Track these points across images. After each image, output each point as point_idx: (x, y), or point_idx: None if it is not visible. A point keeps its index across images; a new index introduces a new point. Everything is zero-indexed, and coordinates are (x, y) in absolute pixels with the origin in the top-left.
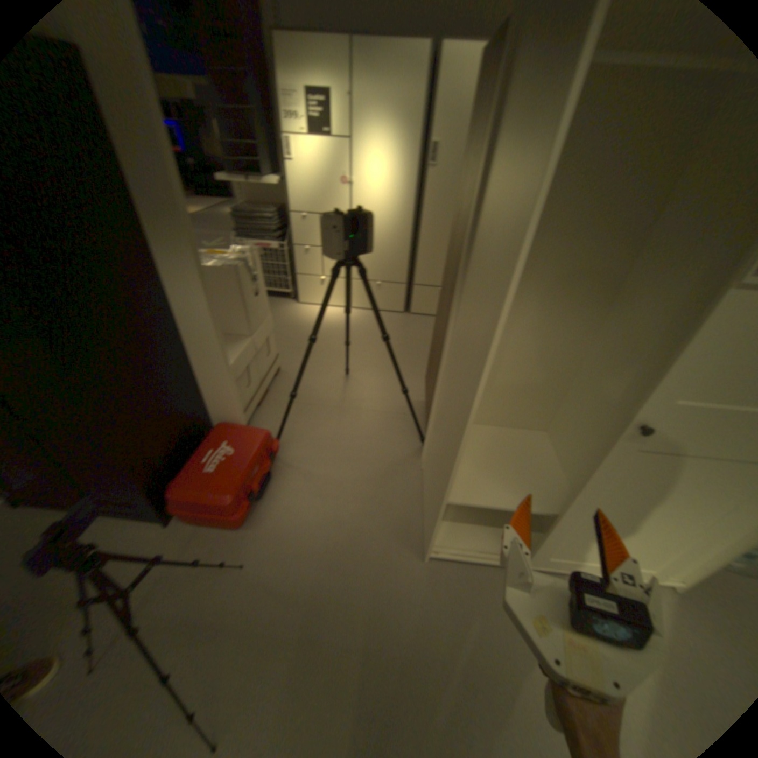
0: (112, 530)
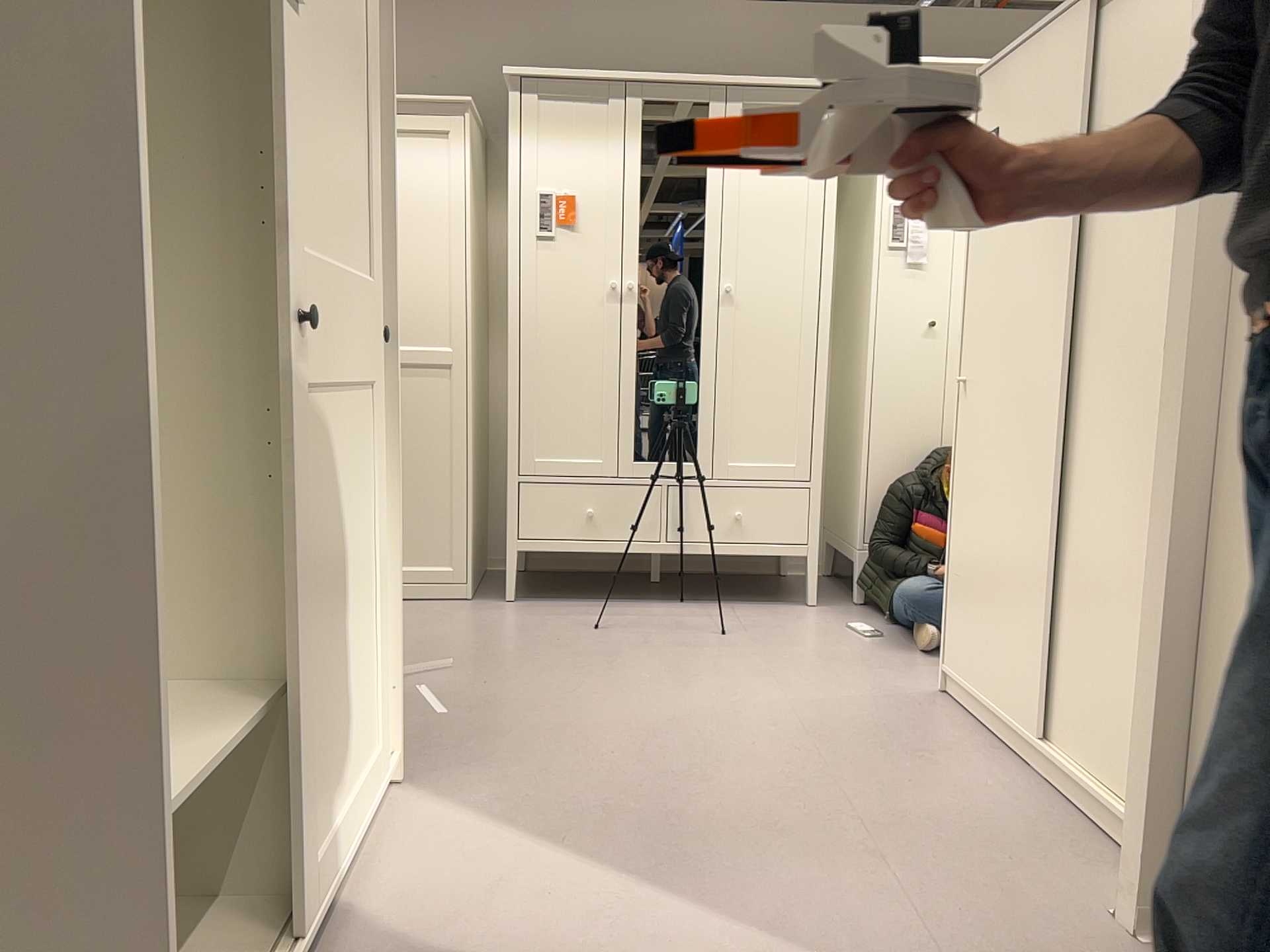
0: None
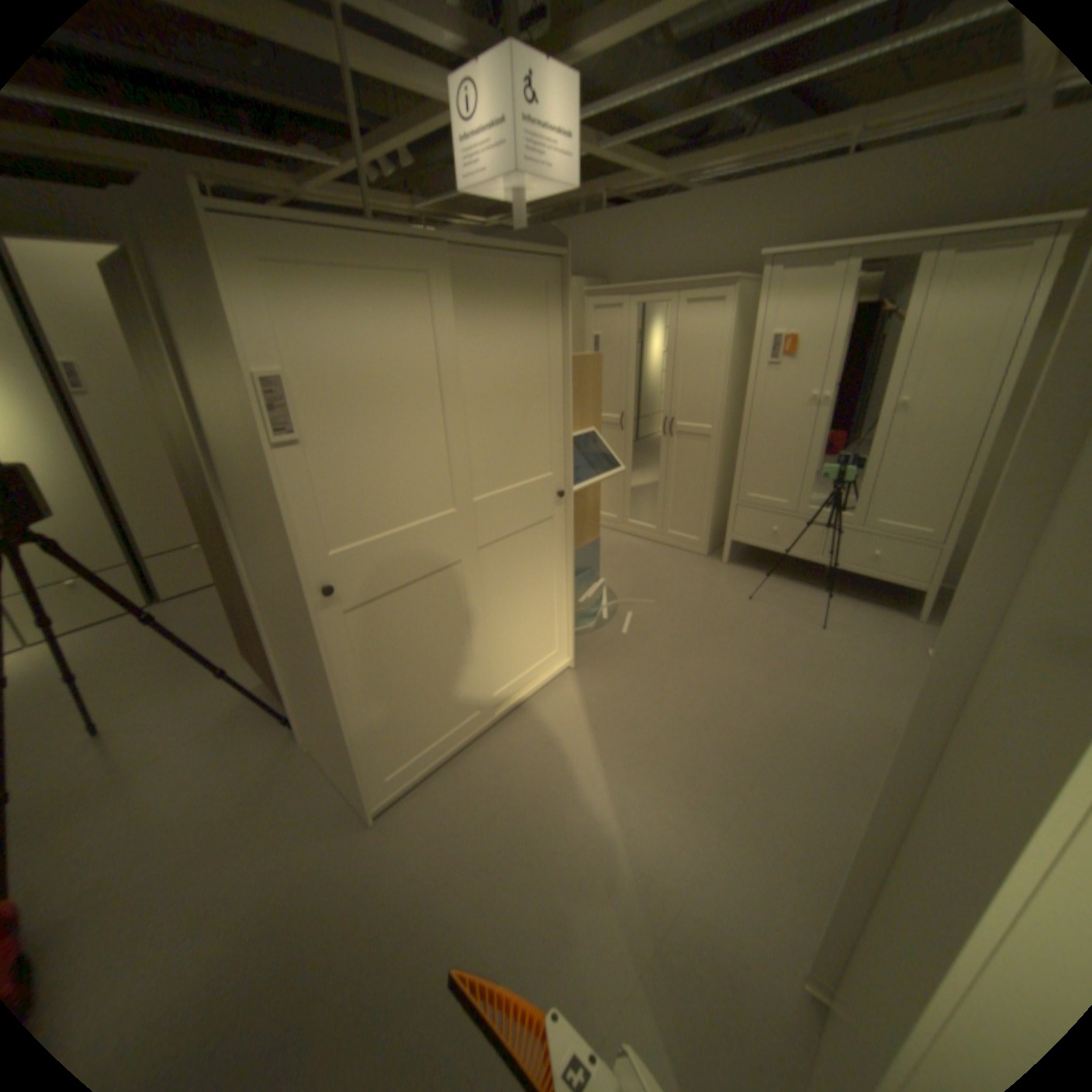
0: None
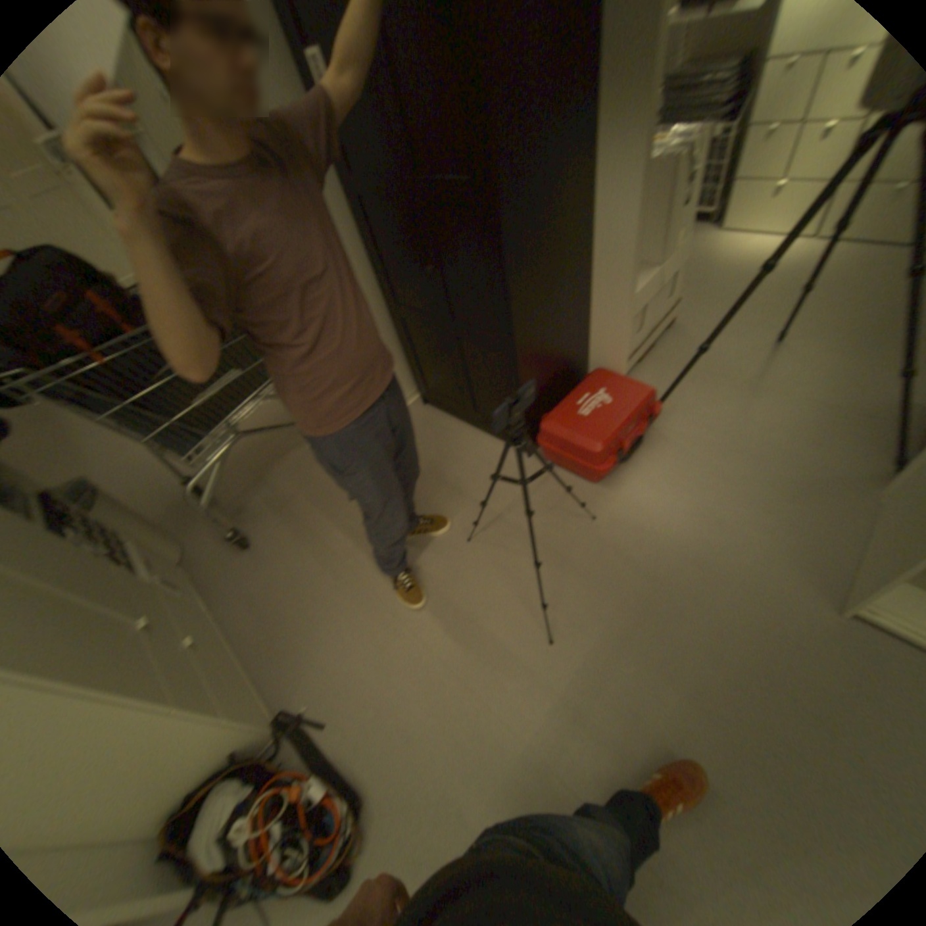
0: (488, 445)
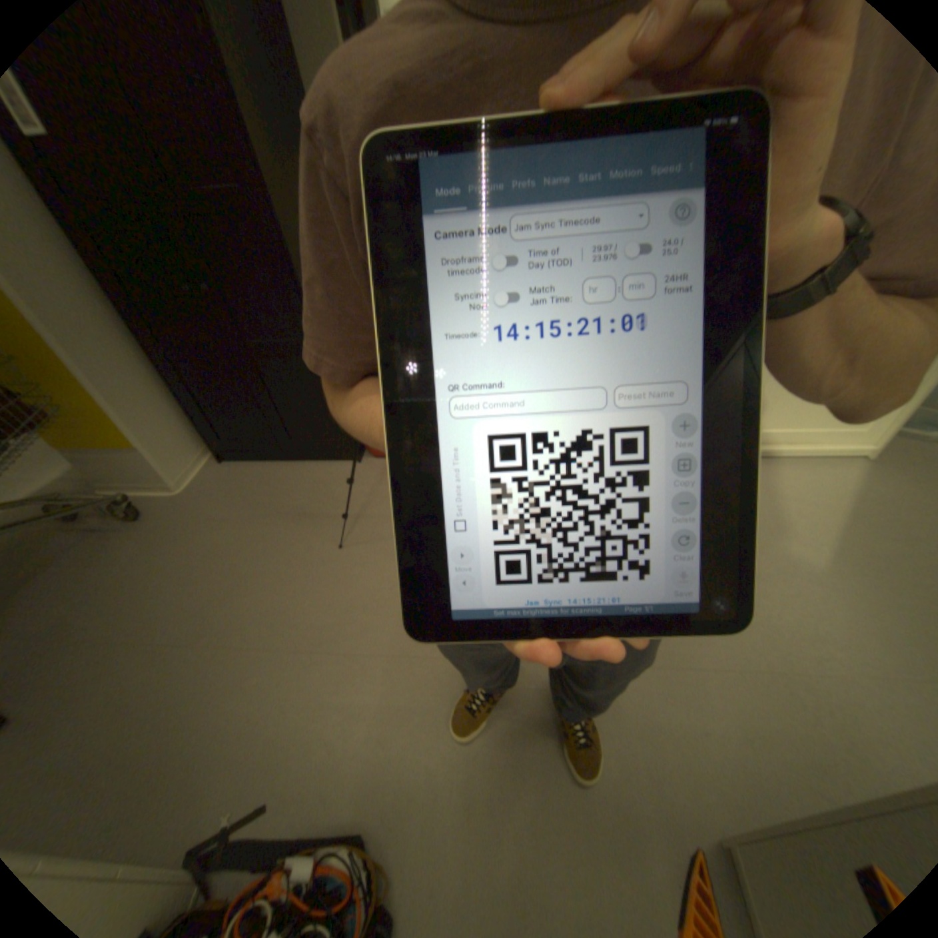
0: (315, 468)
